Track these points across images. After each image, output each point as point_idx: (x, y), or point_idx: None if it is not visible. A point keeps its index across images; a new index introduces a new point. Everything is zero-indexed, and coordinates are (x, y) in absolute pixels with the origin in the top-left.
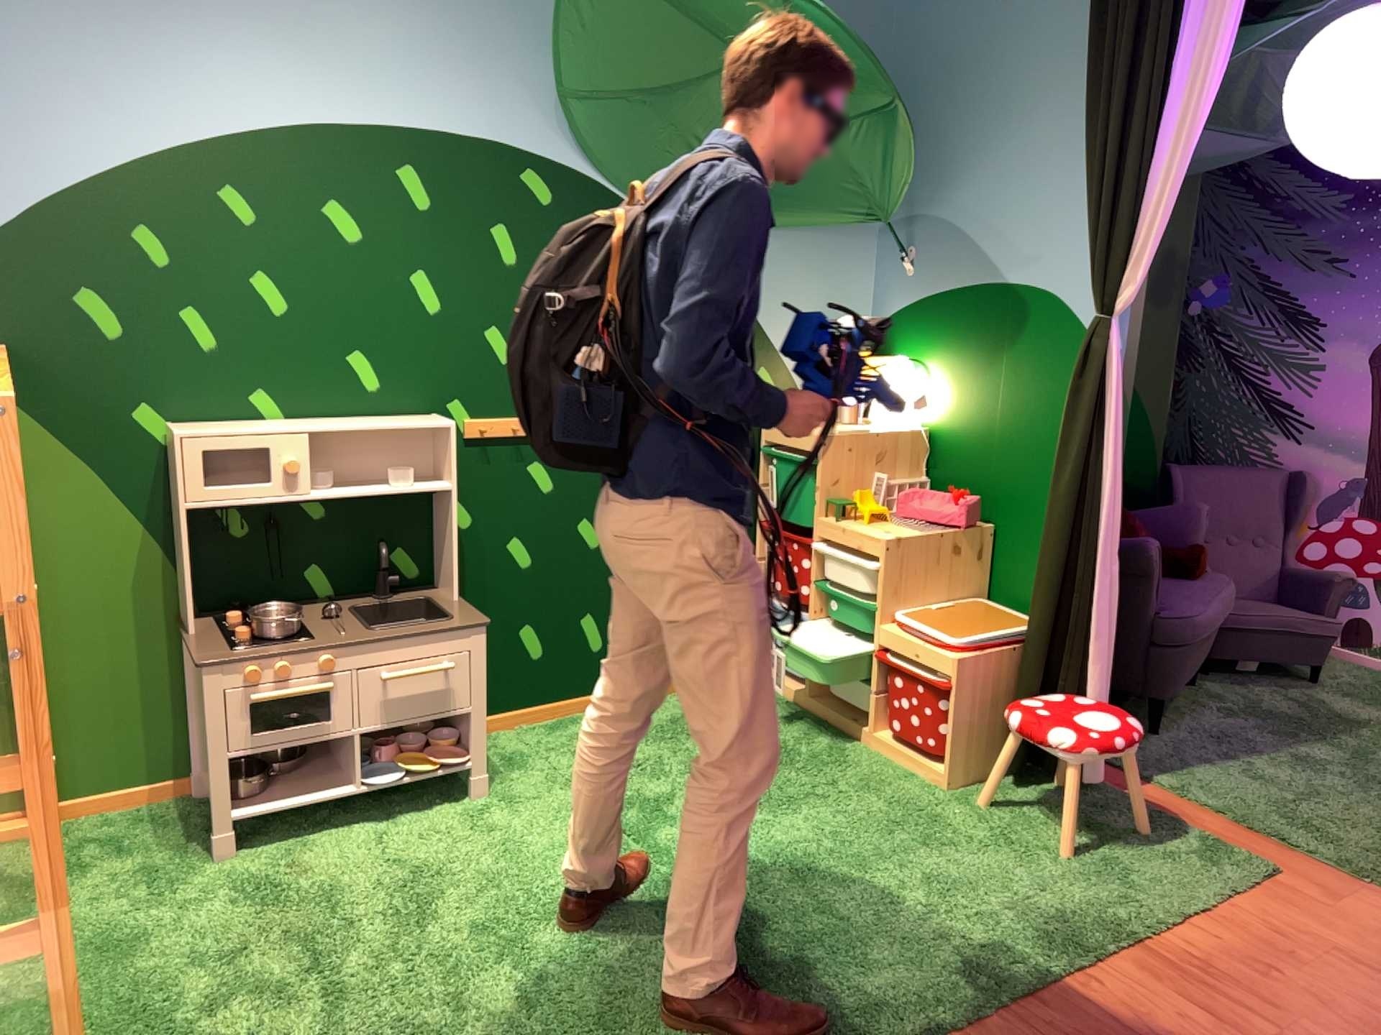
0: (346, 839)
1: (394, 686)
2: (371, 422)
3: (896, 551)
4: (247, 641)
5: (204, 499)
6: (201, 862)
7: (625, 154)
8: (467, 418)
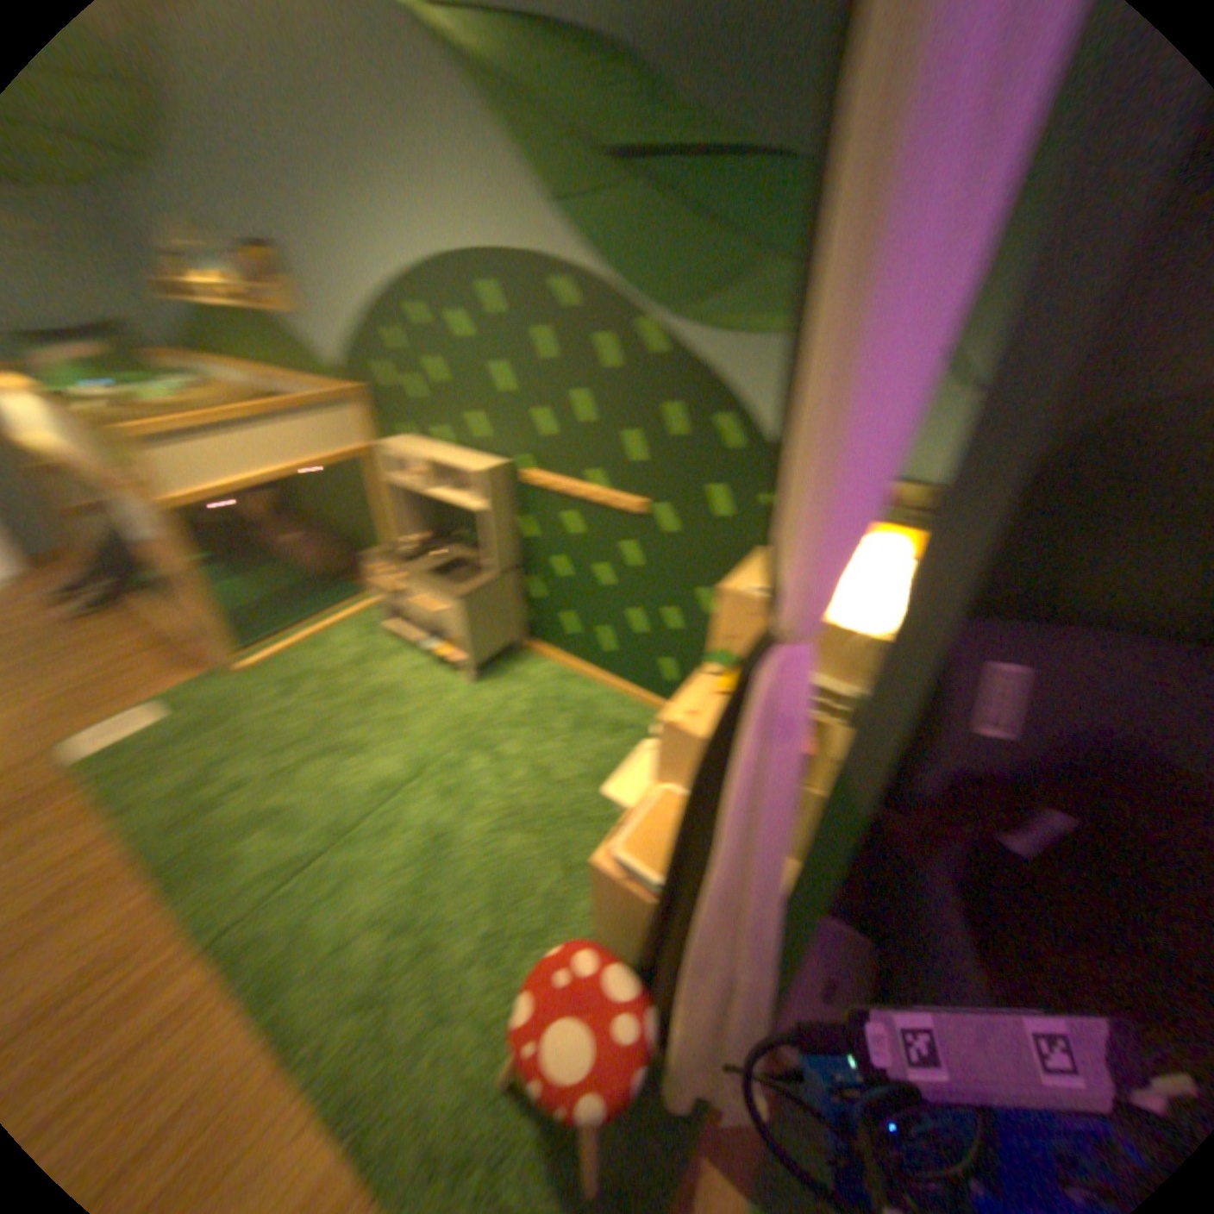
0: (404, 664)
1: (420, 608)
2: (464, 458)
3: (673, 742)
4: (392, 554)
5: (385, 479)
6: (373, 636)
7: (612, 246)
8: (523, 469)
